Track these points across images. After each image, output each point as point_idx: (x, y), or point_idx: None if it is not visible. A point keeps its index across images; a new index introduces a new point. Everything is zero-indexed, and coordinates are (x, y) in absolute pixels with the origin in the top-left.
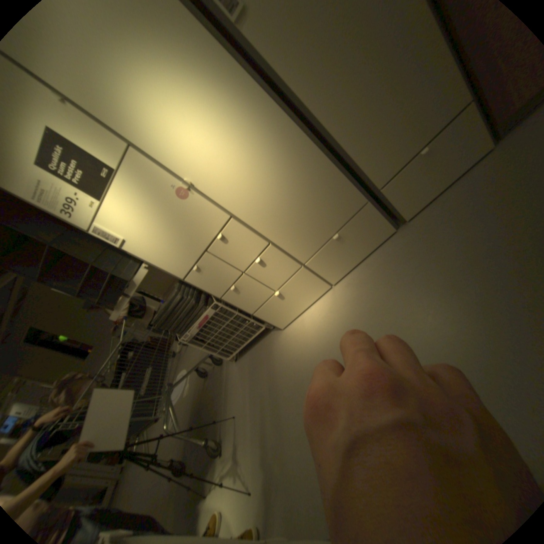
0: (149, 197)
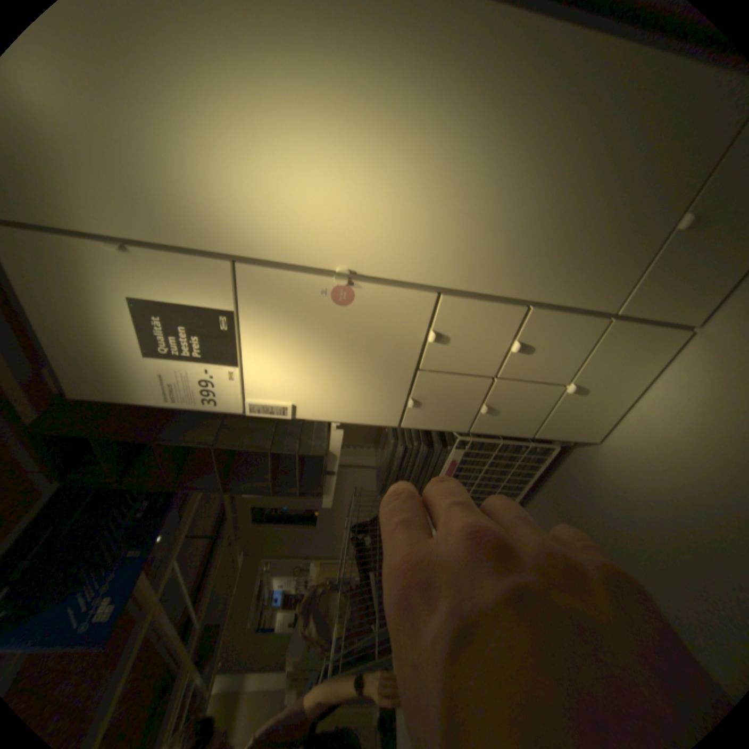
0: (300, 329)
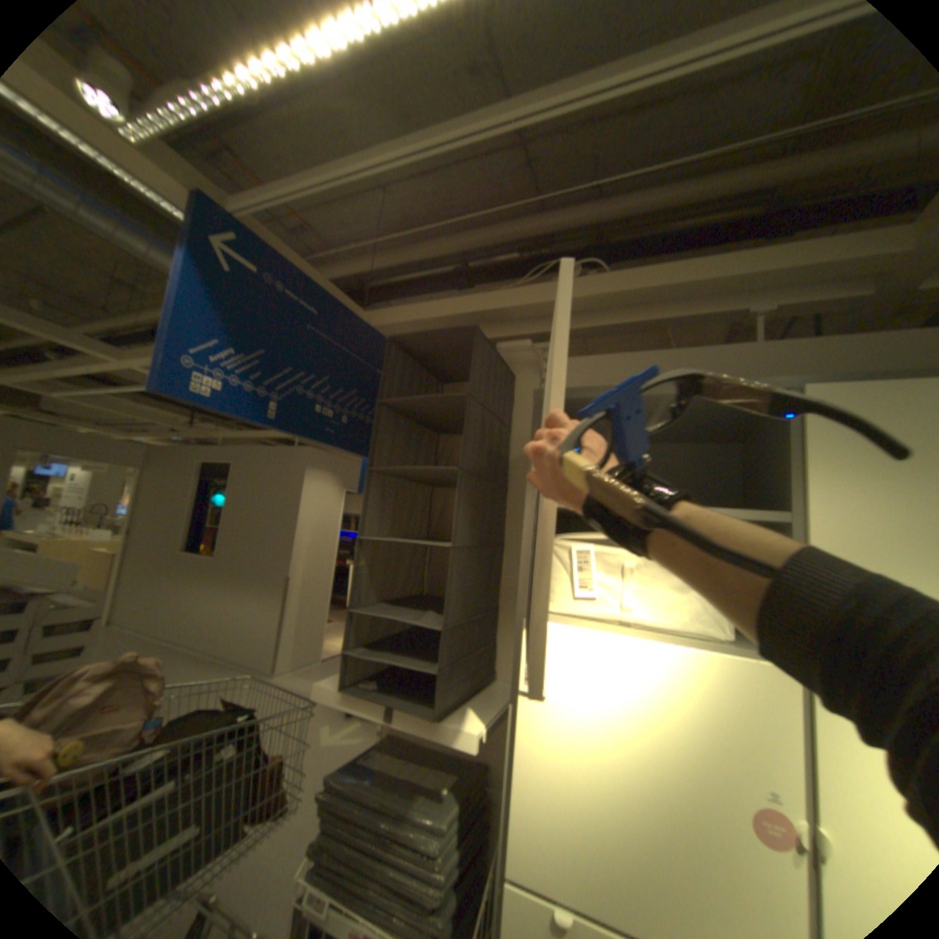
0: (697, 739)
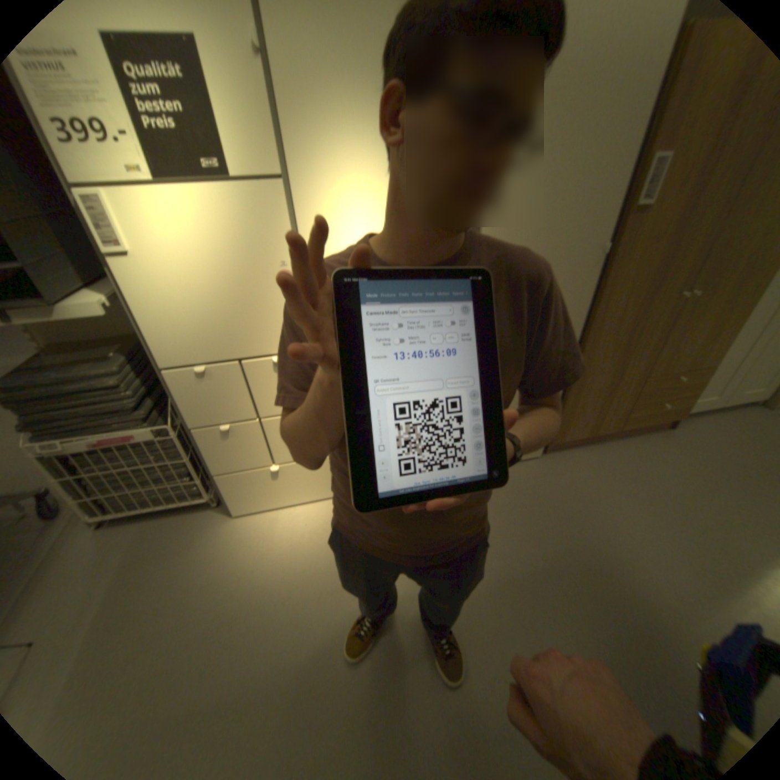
0: (237, 244)
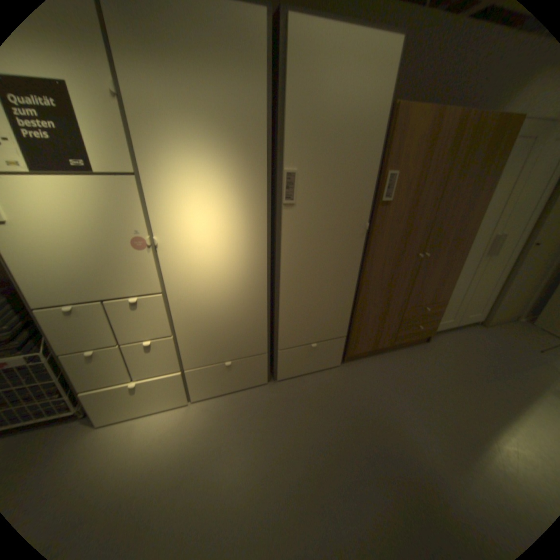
0: (98, 219)
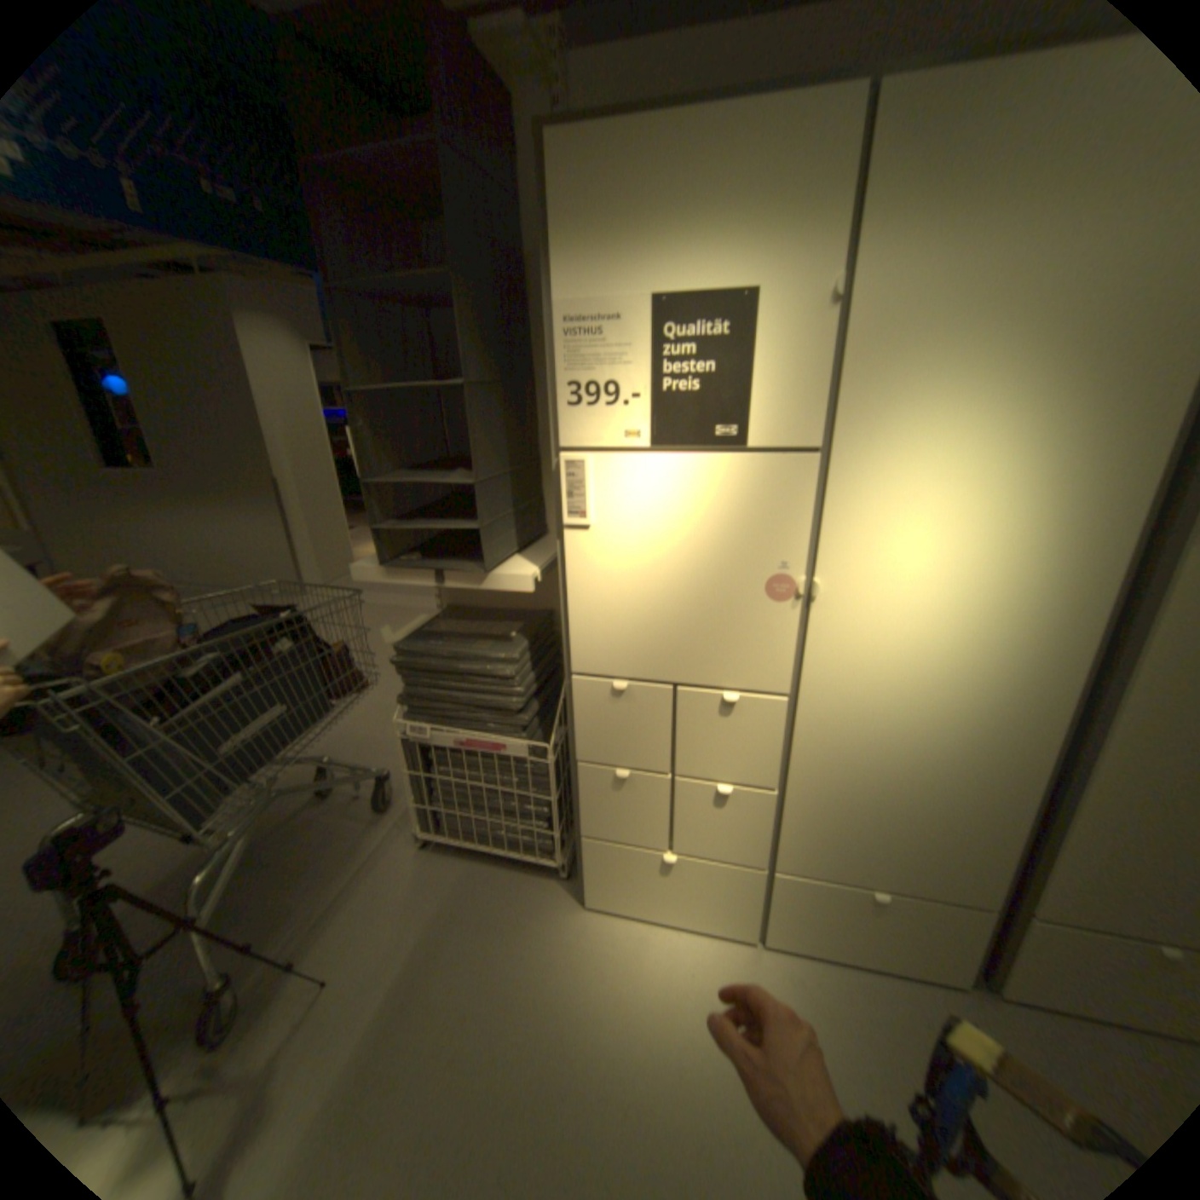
0: (725, 533)
